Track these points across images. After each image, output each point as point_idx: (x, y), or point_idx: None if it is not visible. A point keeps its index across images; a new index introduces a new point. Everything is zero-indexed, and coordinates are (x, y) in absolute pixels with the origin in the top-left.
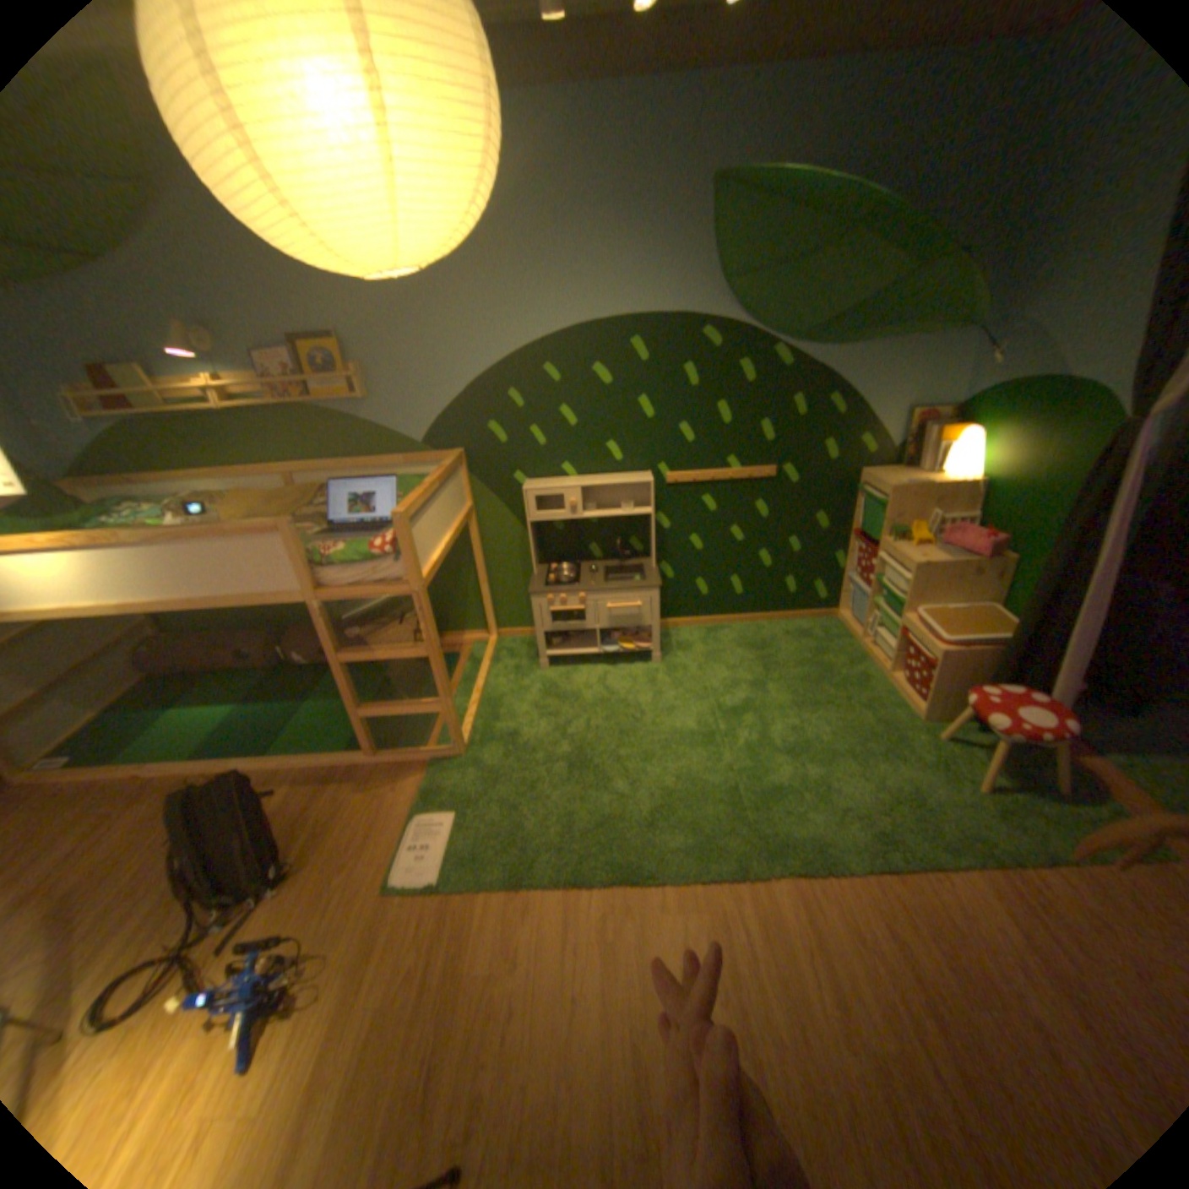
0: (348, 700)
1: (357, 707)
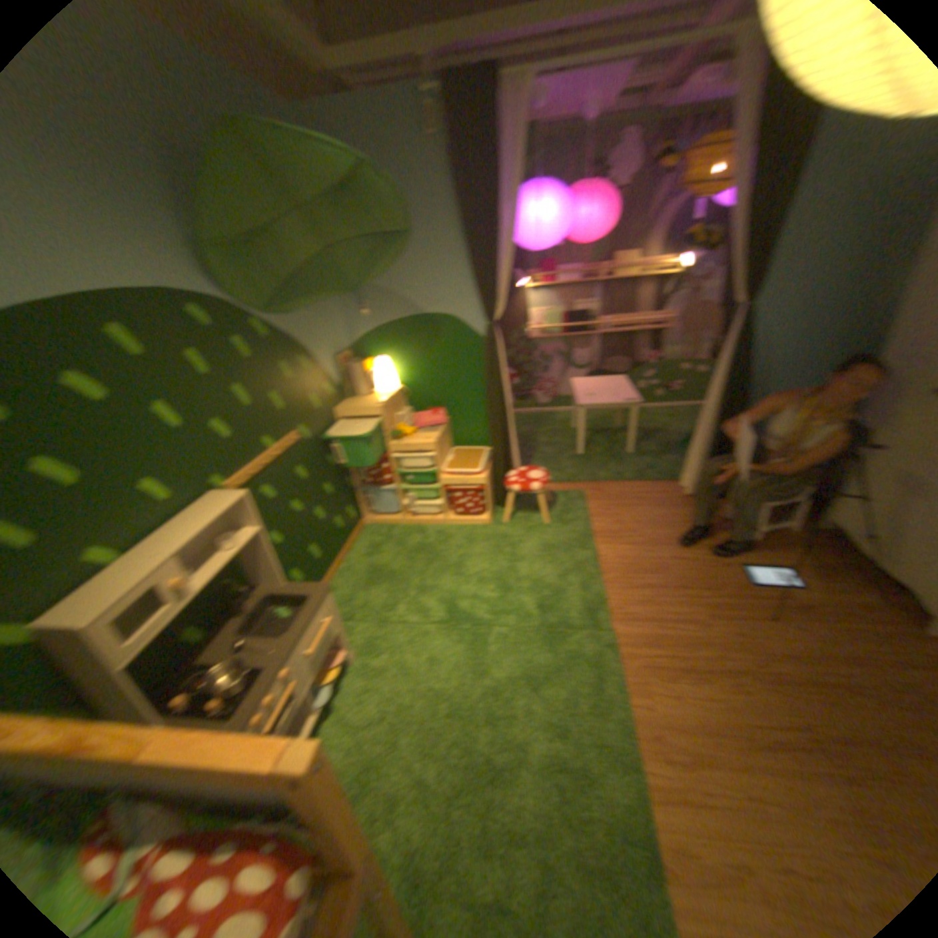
0: None
1: None
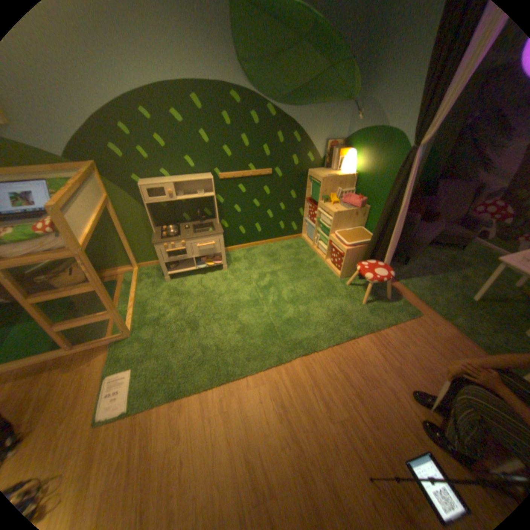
0: (43, 323)
1: (52, 325)
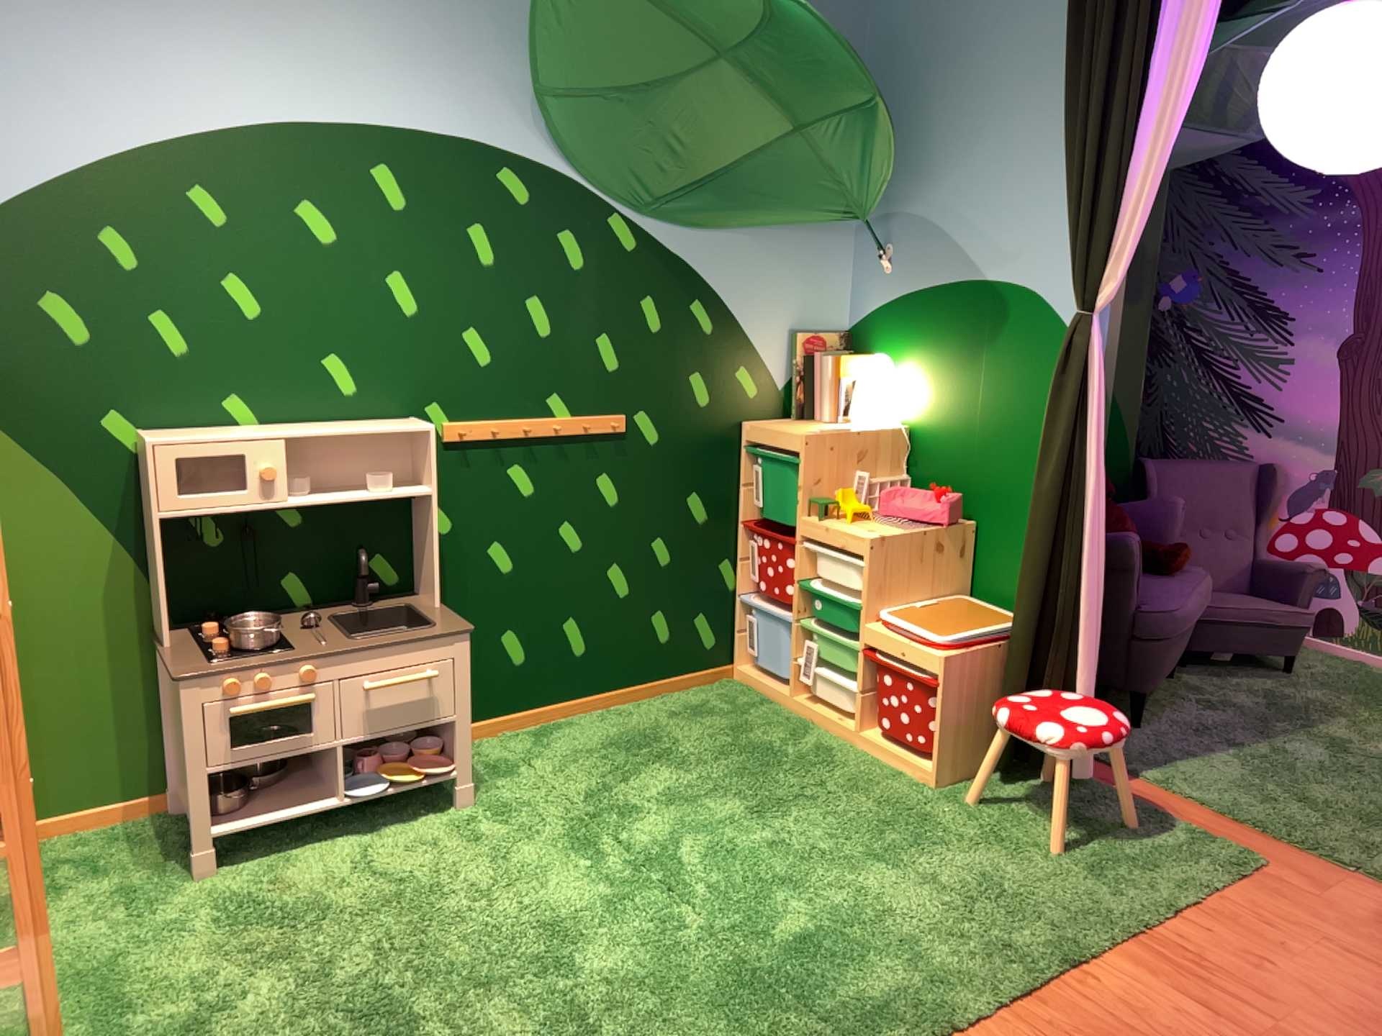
0: None
1: None
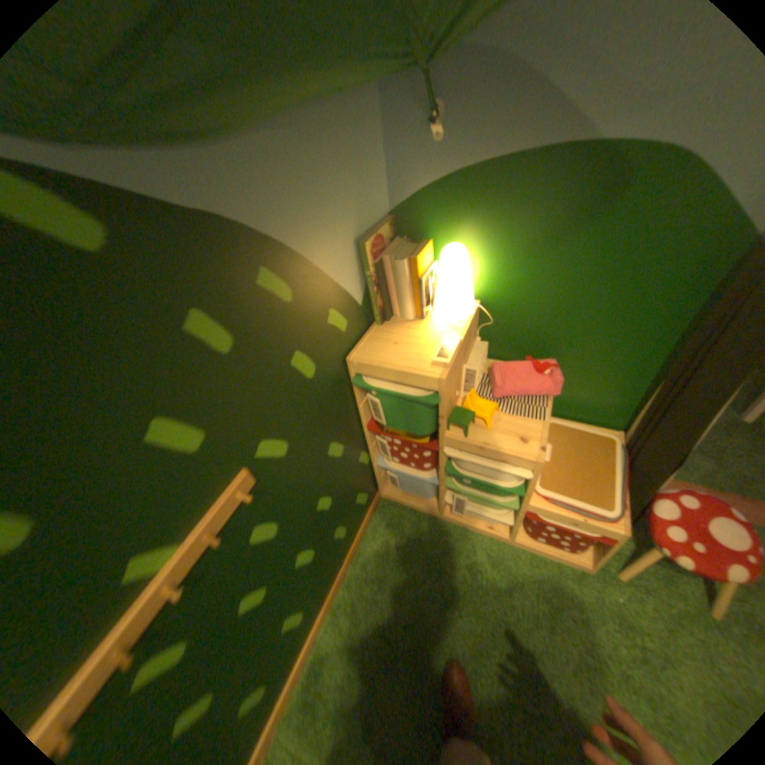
0: None
1: None
